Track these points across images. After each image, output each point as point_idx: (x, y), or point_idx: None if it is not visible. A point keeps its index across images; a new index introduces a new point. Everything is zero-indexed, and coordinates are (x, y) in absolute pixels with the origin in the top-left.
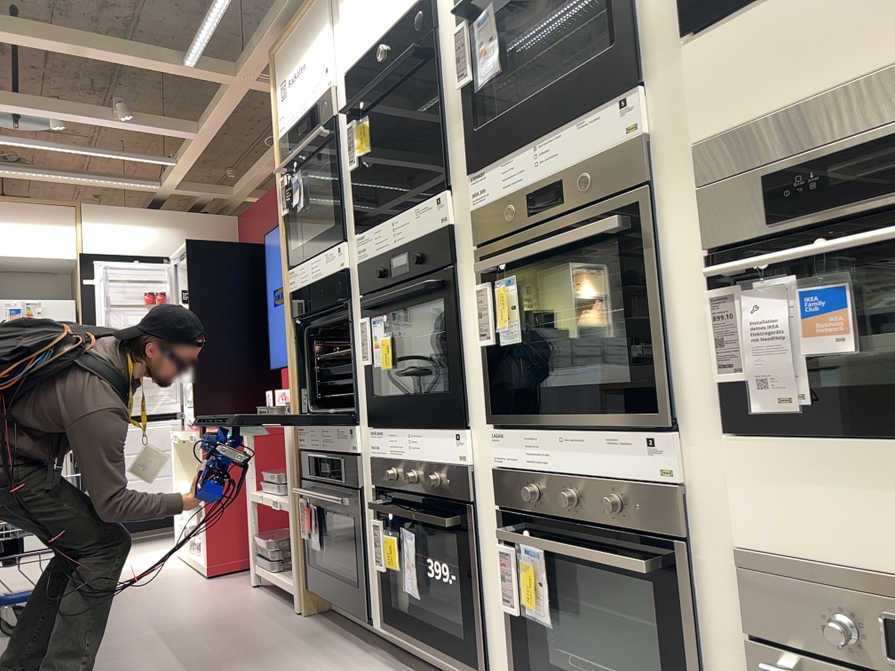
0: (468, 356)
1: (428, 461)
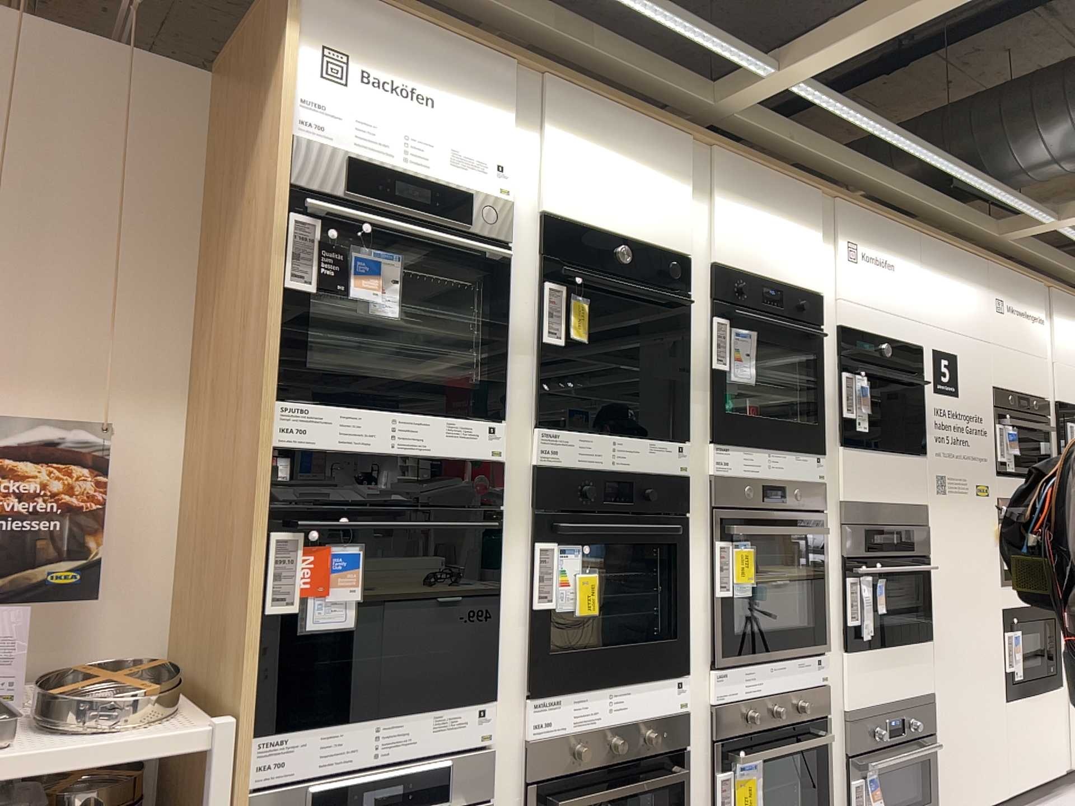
0: (689, 603)
1: (638, 717)
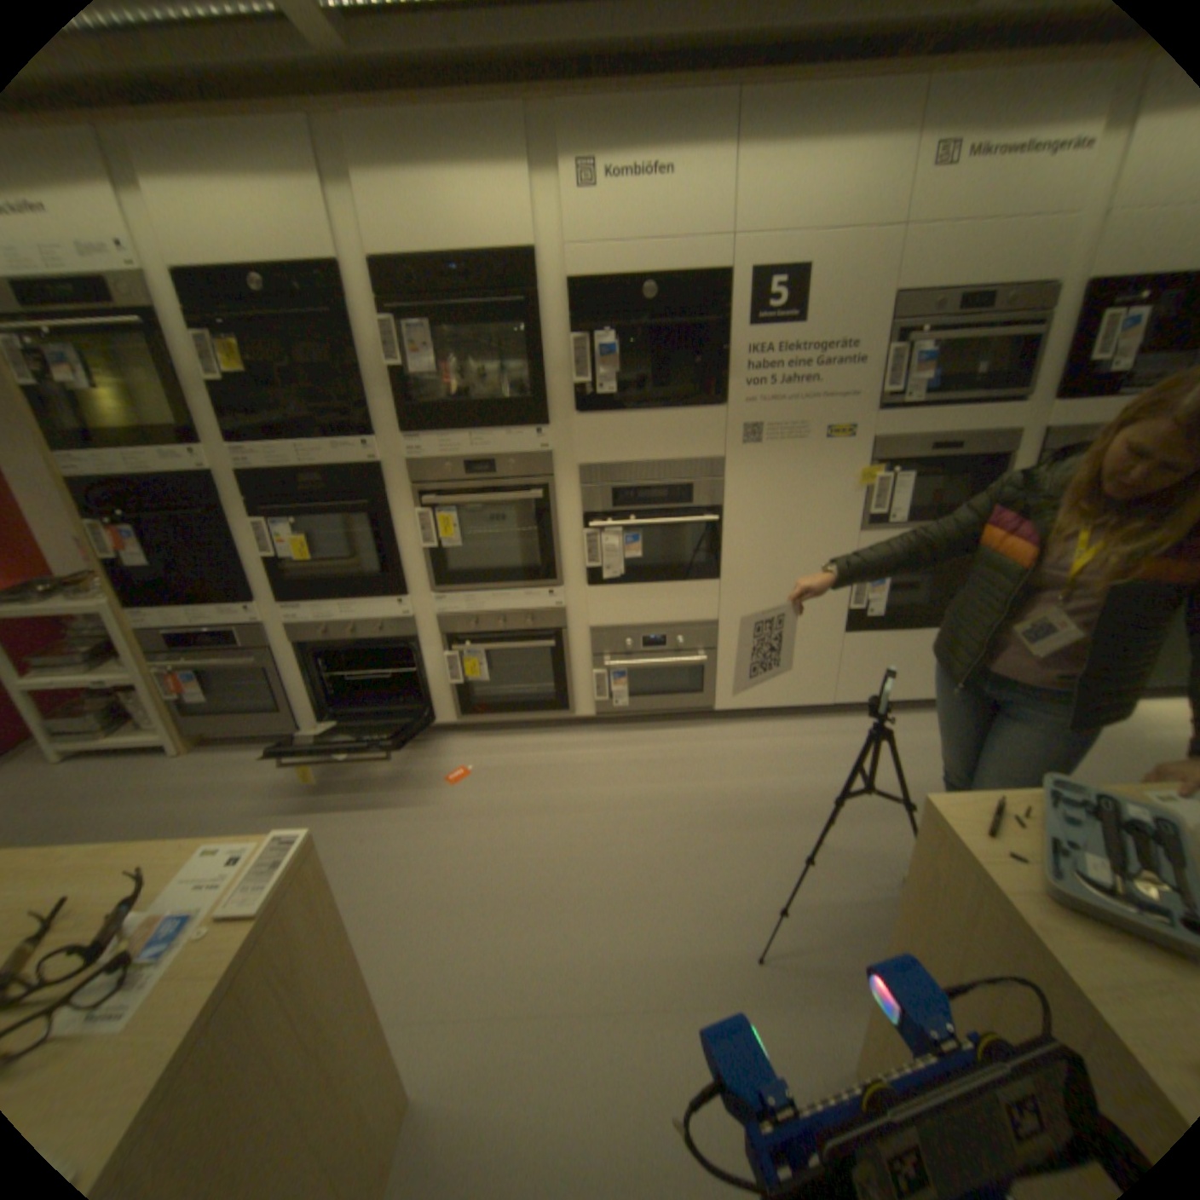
0: (403, 552)
1: (365, 619)
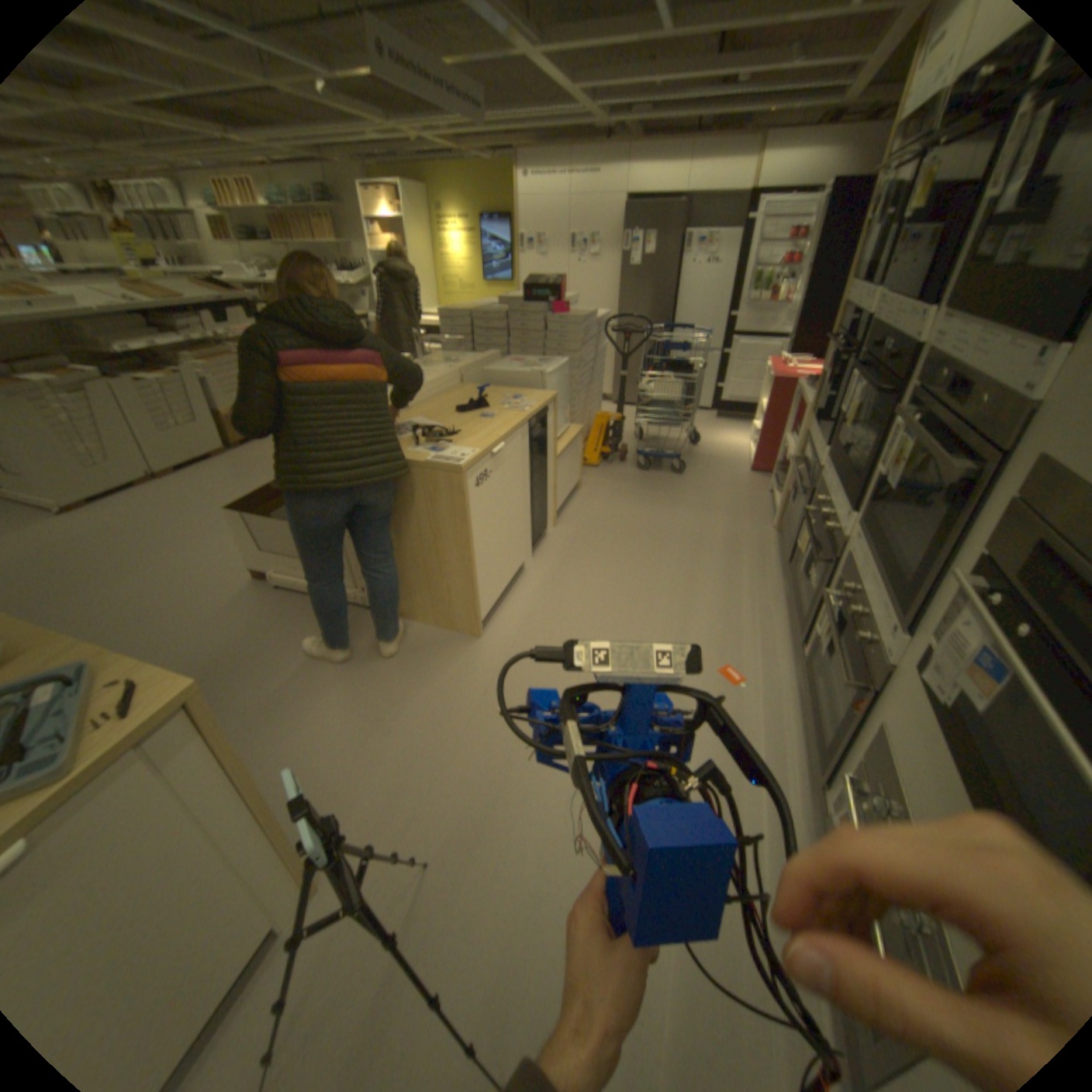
0: (880, 465)
1: (836, 512)
